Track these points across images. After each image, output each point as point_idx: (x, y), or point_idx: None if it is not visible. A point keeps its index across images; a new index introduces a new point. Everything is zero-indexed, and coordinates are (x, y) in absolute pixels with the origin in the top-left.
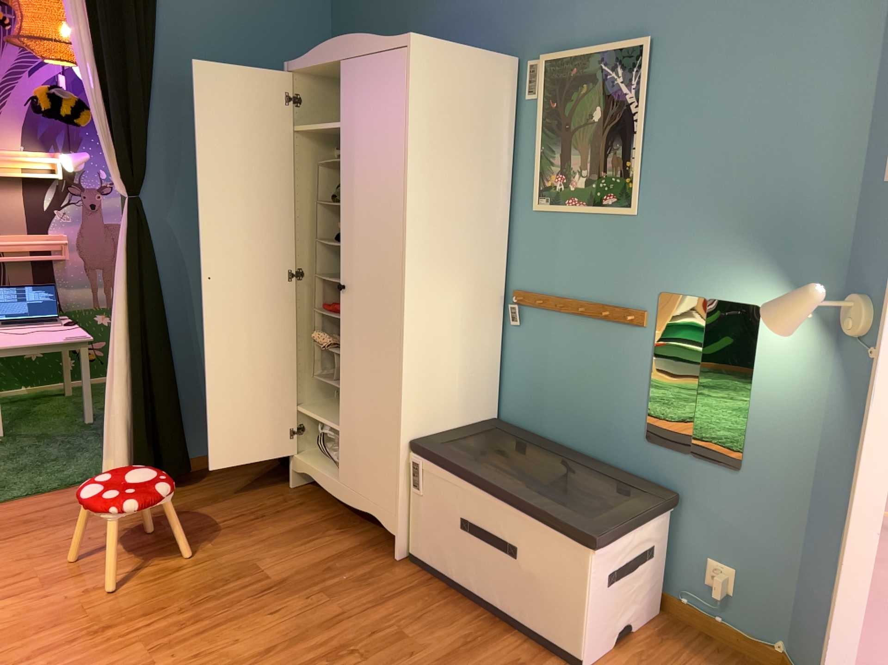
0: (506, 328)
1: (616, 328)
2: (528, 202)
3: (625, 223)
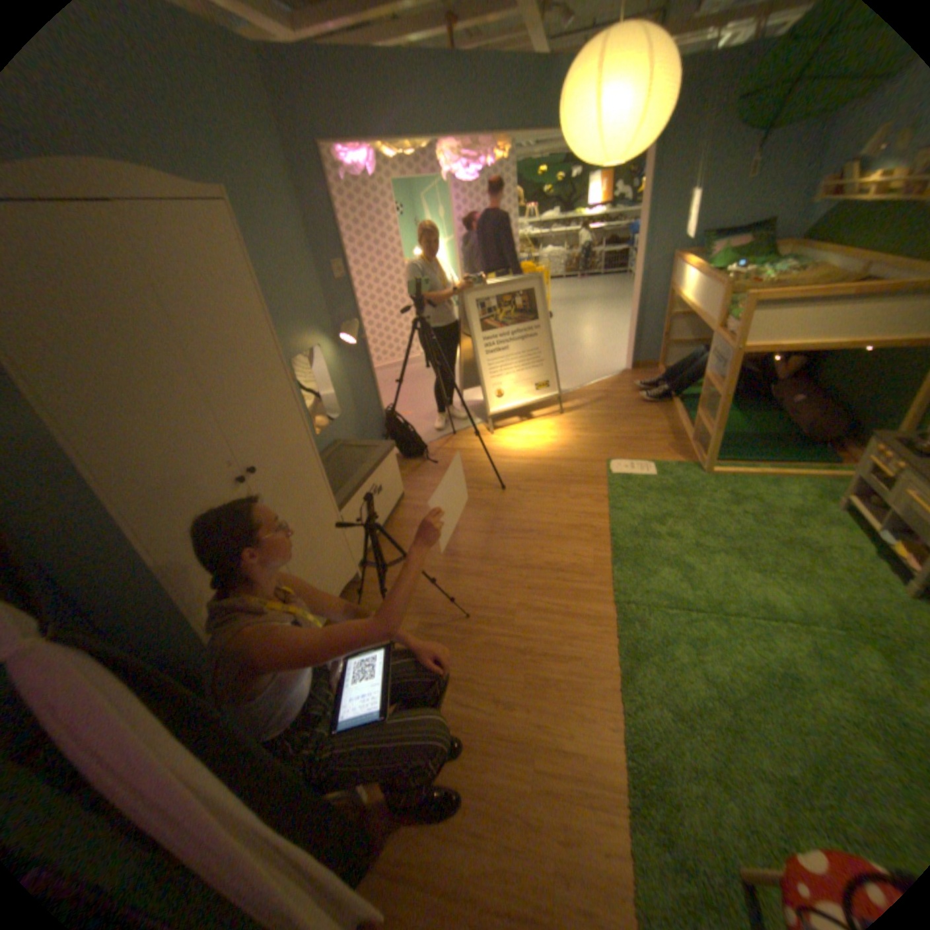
0: None
1: None
2: None
3: None
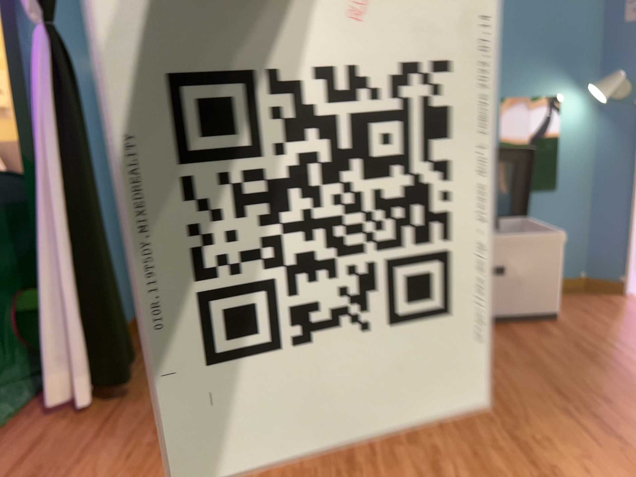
0: None
1: None
2: None
3: None
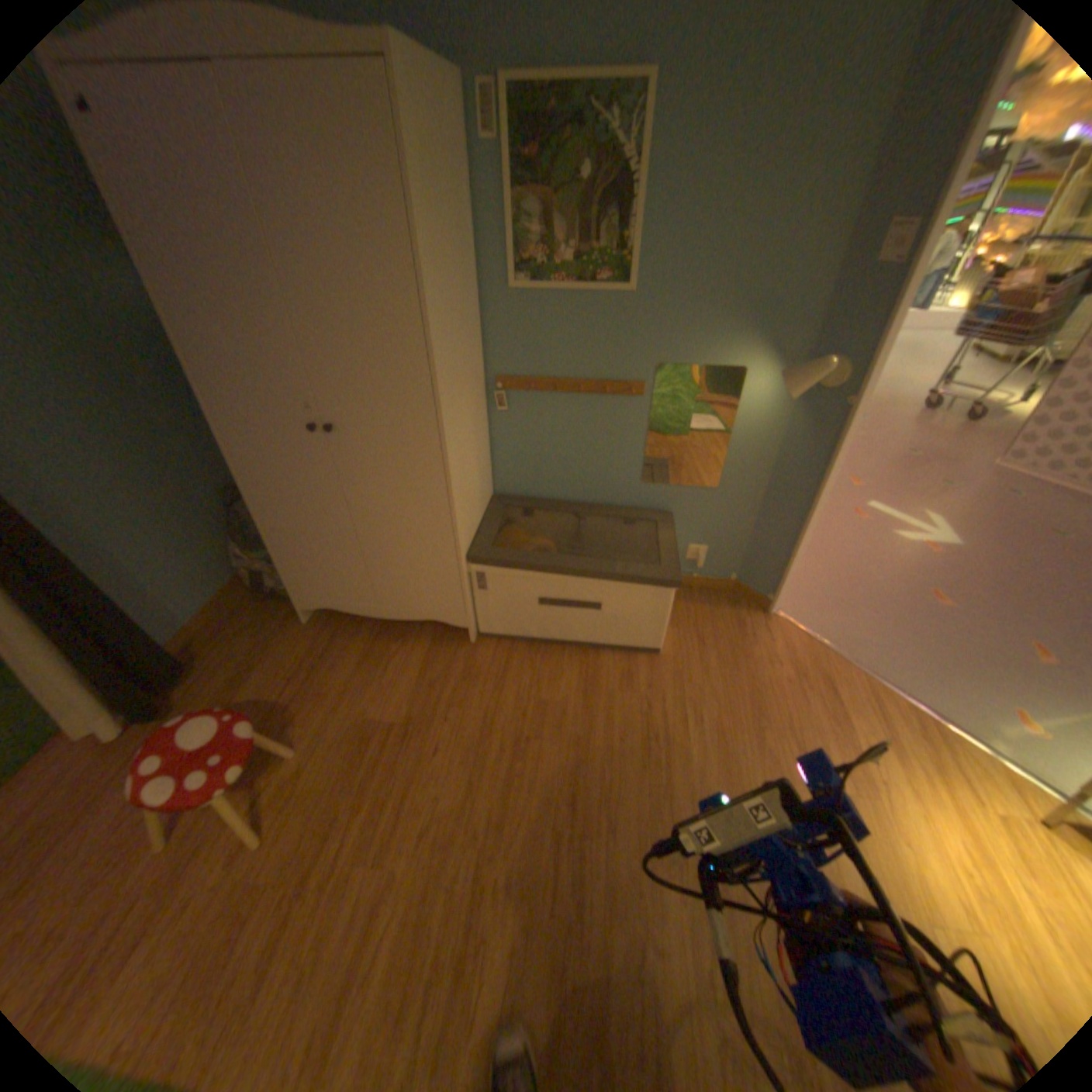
0: (490, 414)
1: (613, 399)
2: (499, 279)
3: (622, 298)
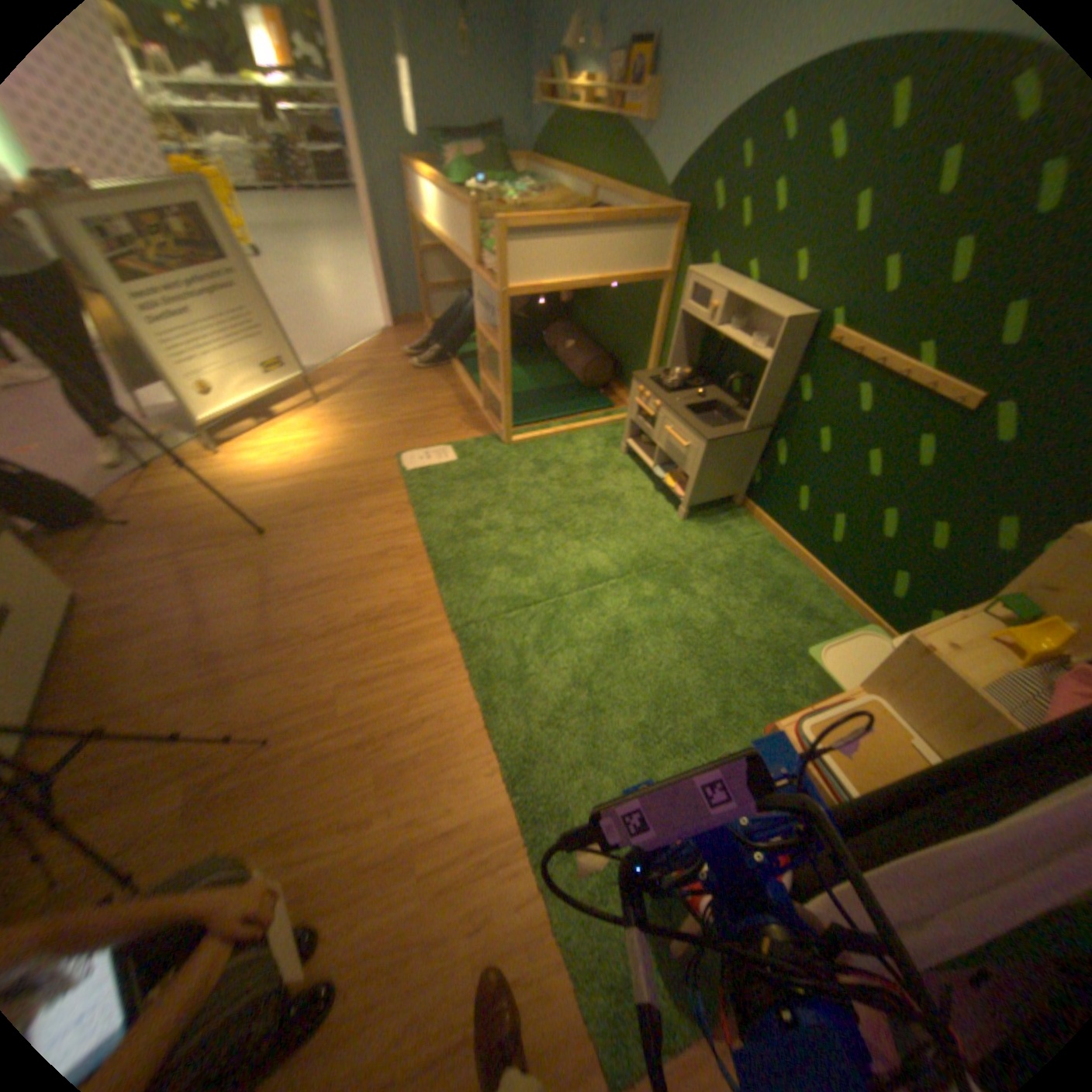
0: None
1: None
2: None
3: None
